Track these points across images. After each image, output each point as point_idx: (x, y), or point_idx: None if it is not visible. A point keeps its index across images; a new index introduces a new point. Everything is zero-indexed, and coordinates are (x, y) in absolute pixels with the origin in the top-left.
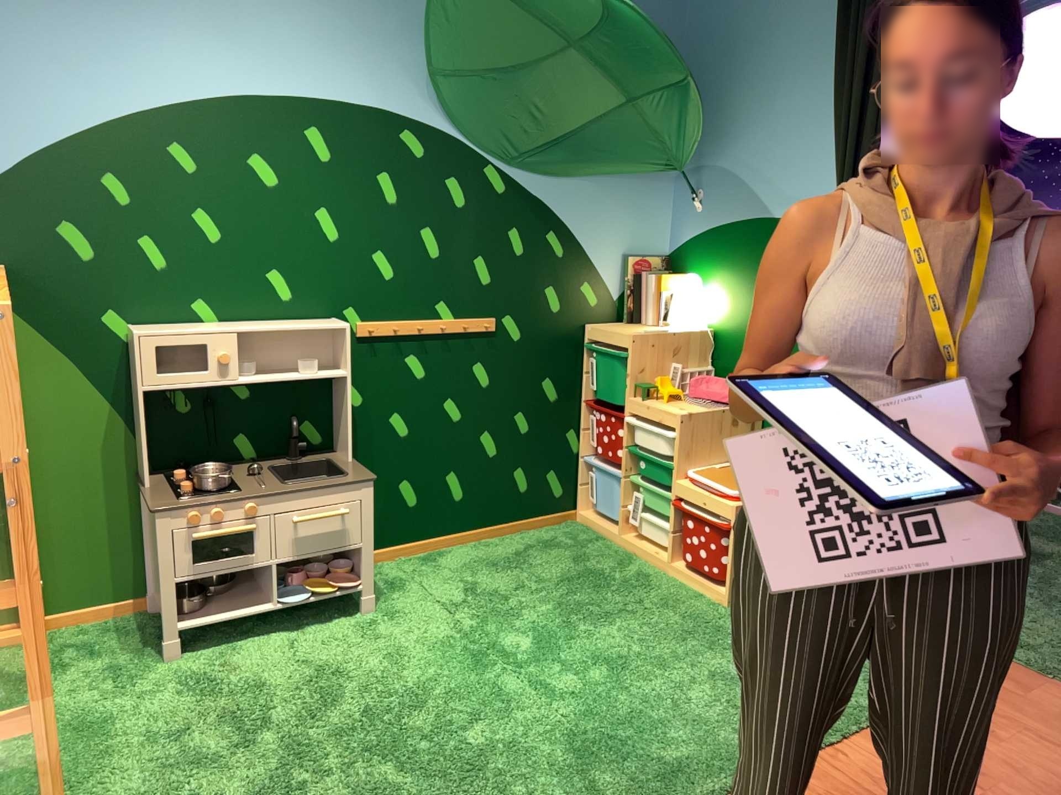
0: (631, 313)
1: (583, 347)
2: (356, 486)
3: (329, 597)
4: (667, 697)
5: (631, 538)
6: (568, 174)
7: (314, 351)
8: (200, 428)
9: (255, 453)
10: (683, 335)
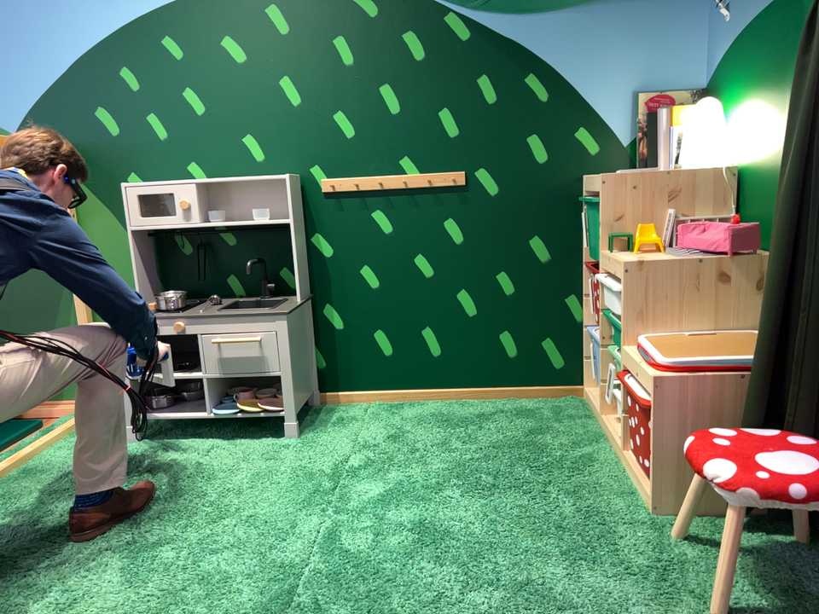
0: (646, 158)
1: (575, 199)
2: (266, 319)
3: (253, 420)
4: (432, 605)
5: (610, 421)
6: (546, 2)
7: (278, 203)
8: (194, 268)
9: (237, 292)
10: (688, 172)
